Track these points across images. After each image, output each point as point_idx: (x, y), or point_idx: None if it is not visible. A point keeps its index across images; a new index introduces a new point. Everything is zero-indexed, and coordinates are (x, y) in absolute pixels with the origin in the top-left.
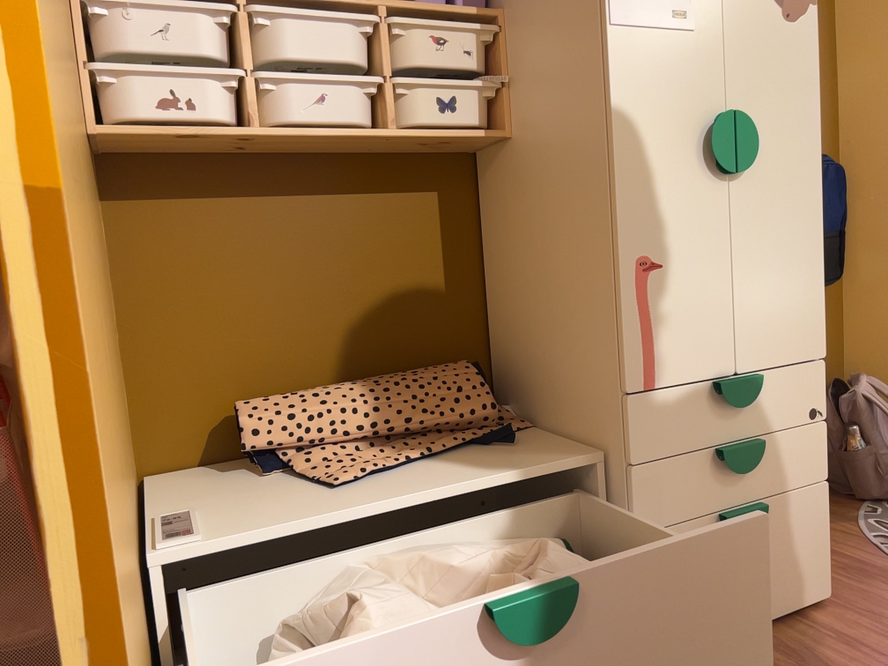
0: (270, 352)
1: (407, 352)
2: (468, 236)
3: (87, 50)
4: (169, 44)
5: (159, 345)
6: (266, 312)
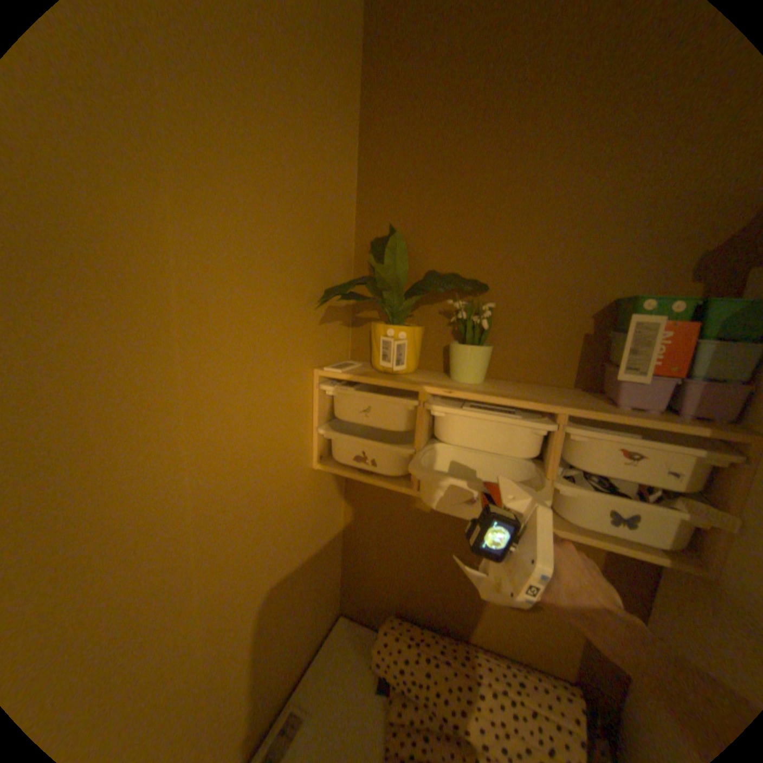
0: (423, 590)
1: (532, 647)
2: (635, 591)
3: (325, 409)
4: (367, 419)
5: (360, 554)
6: (426, 566)
